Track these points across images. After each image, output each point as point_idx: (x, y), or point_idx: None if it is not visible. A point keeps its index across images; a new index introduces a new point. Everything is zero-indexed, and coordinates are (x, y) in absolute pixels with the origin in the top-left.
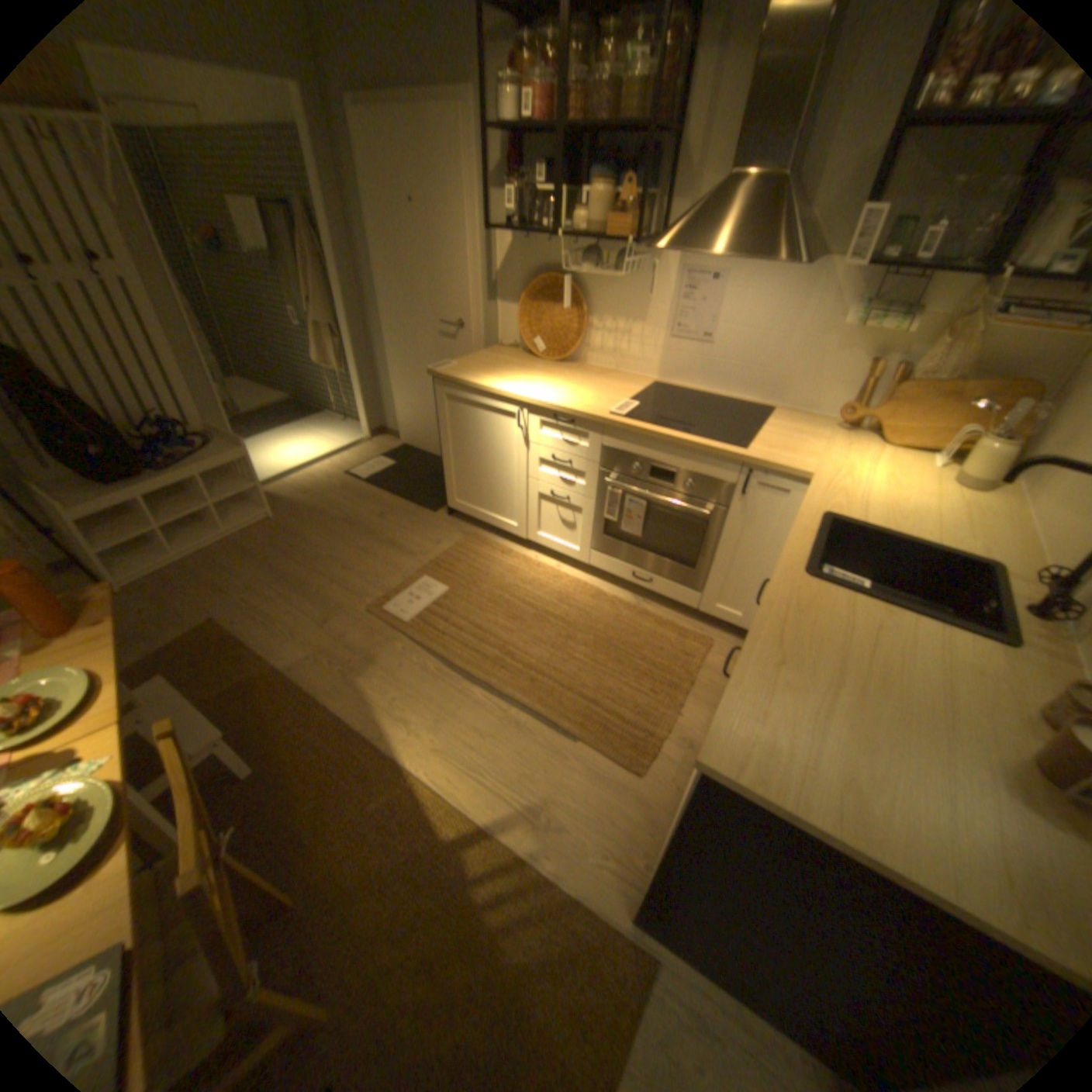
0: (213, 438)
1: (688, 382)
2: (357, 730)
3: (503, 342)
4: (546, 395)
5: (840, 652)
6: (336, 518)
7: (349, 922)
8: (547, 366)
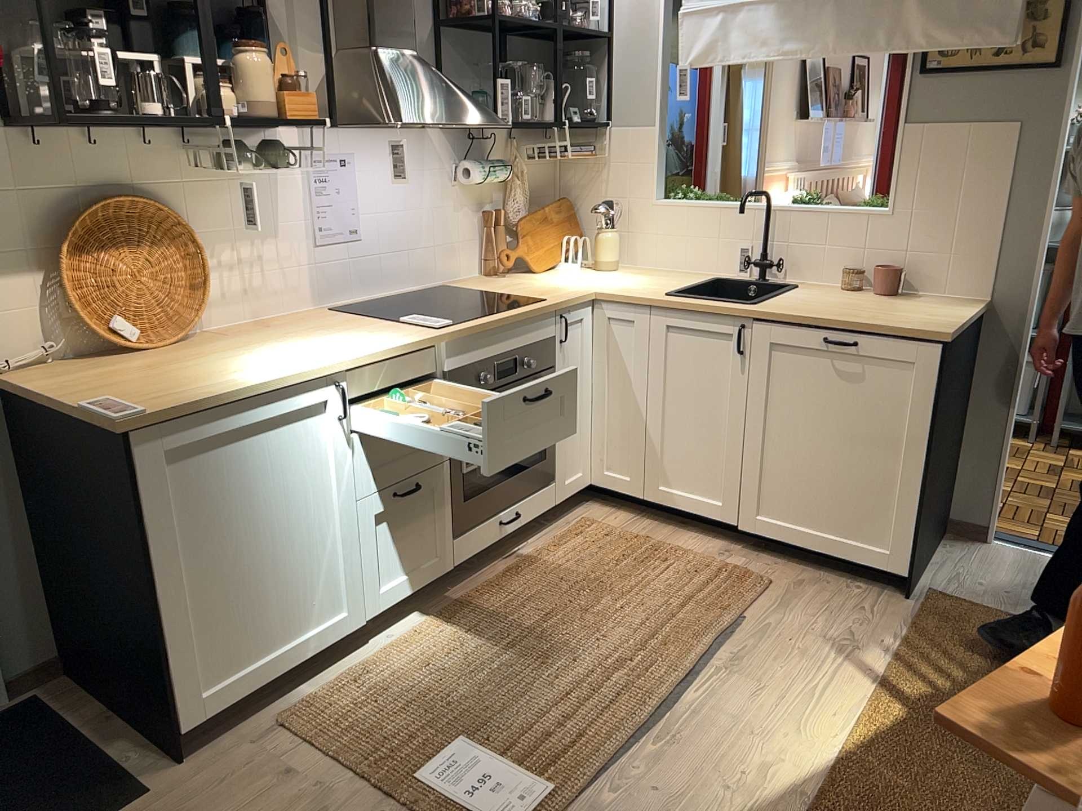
0: None
1: (351, 297)
2: None
3: (13, 366)
4: (348, 350)
5: (831, 307)
6: None
7: None
8: (200, 349)
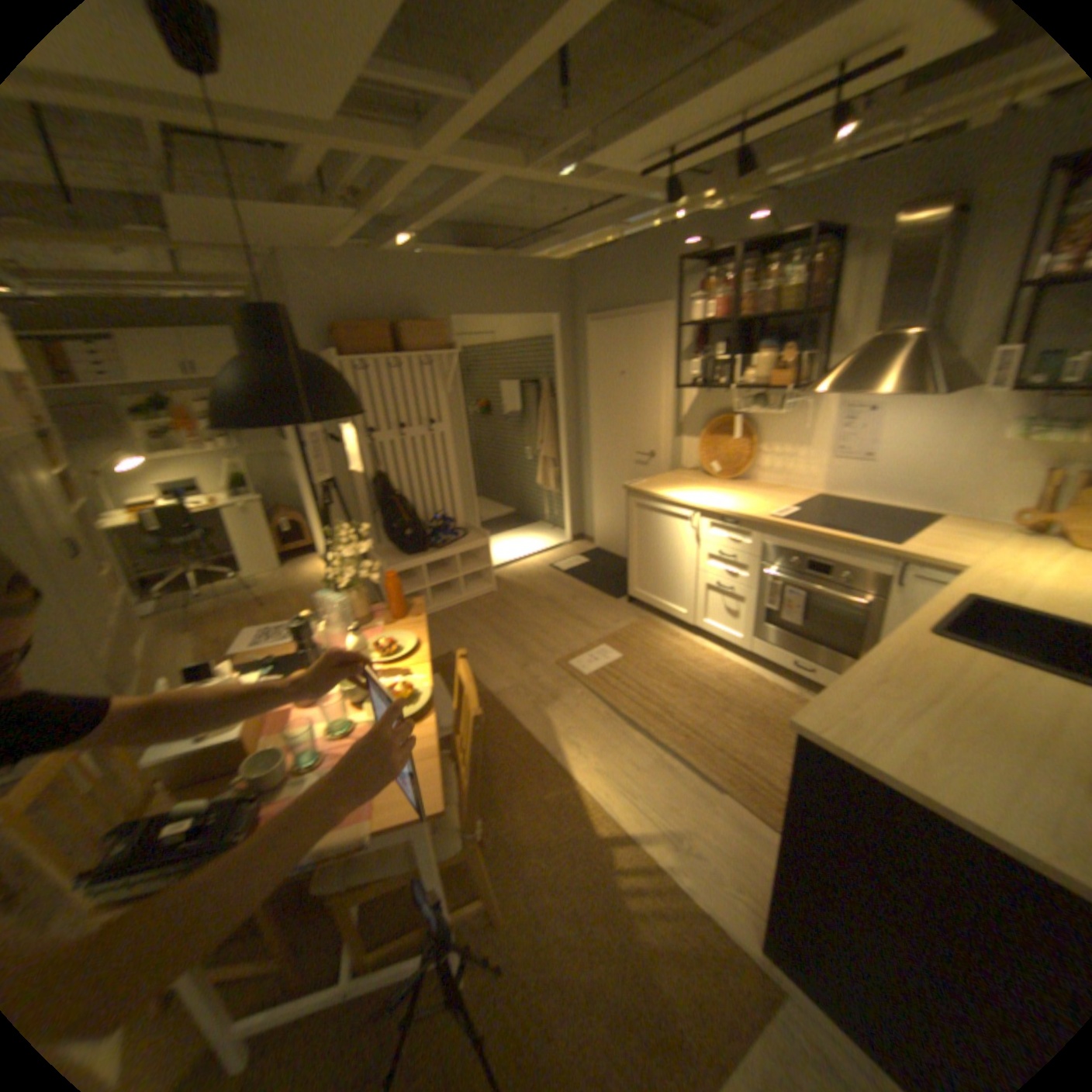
0: (472, 532)
1: (855, 494)
2: (543, 744)
3: (686, 467)
4: (717, 503)
5: (948, 685)
6: (541, 597)
7: (525, 870)
8: (721, 483)
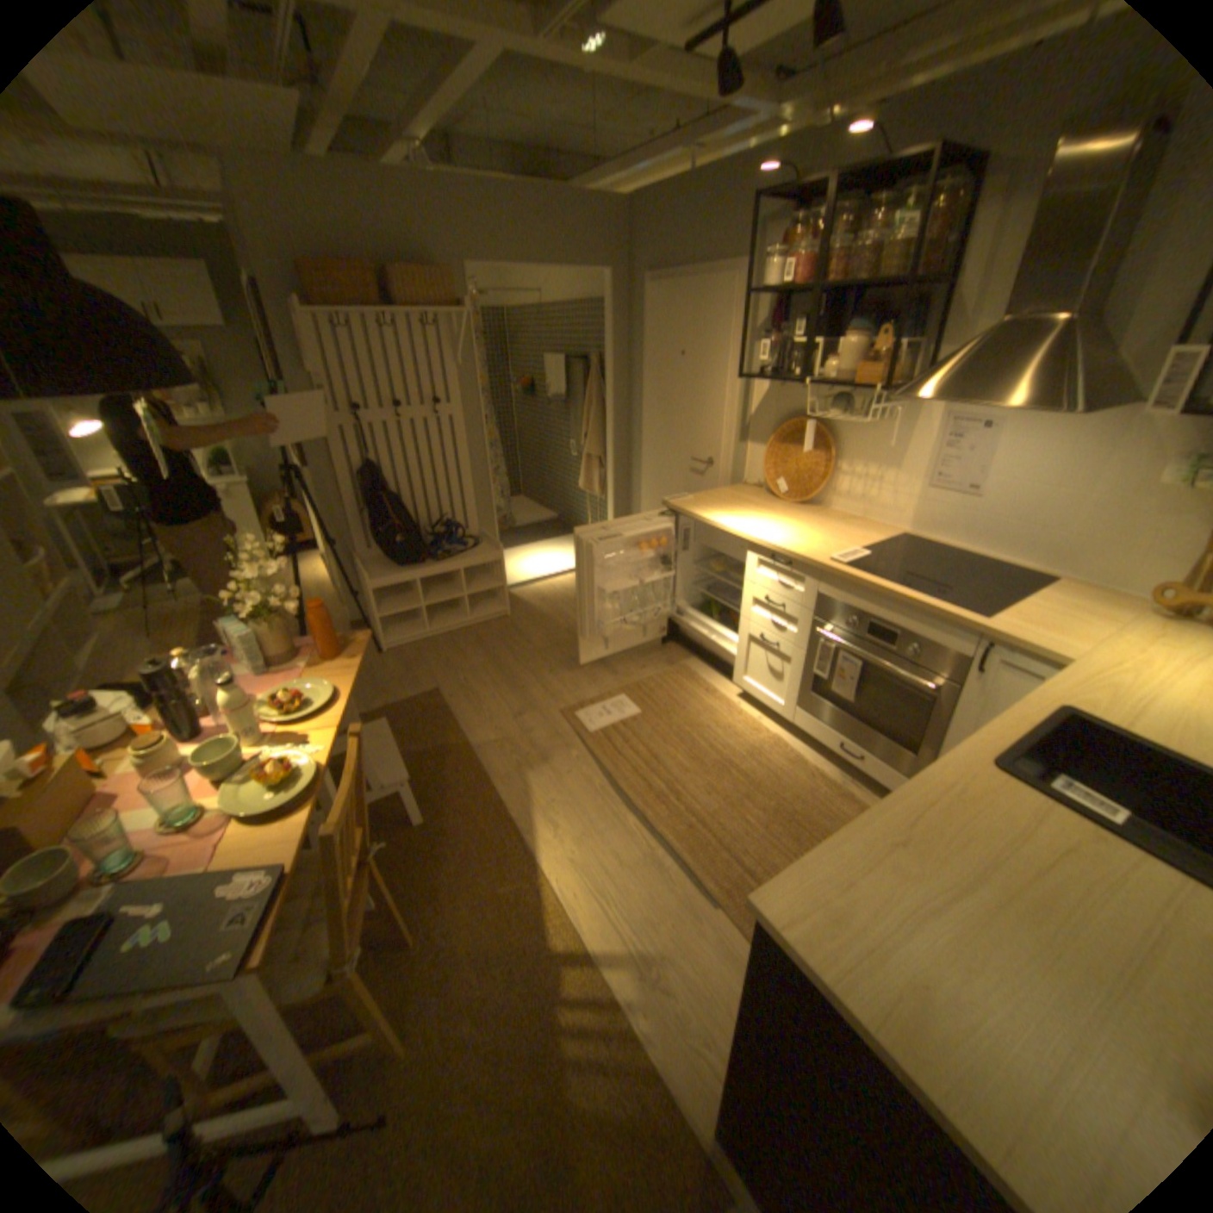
0: (483, 543)
1: (948, 538)
2: (514, 819)
3: (748, 482)
4: (769, 534)
5: (995, 859)
6: (560, 627)
7: (449, 985)
8: (784, 508)
